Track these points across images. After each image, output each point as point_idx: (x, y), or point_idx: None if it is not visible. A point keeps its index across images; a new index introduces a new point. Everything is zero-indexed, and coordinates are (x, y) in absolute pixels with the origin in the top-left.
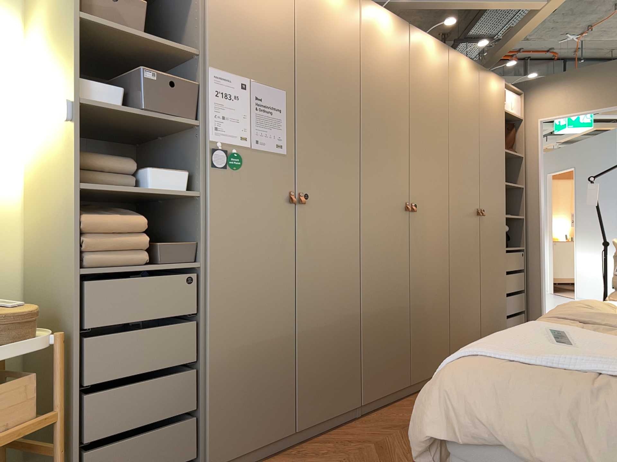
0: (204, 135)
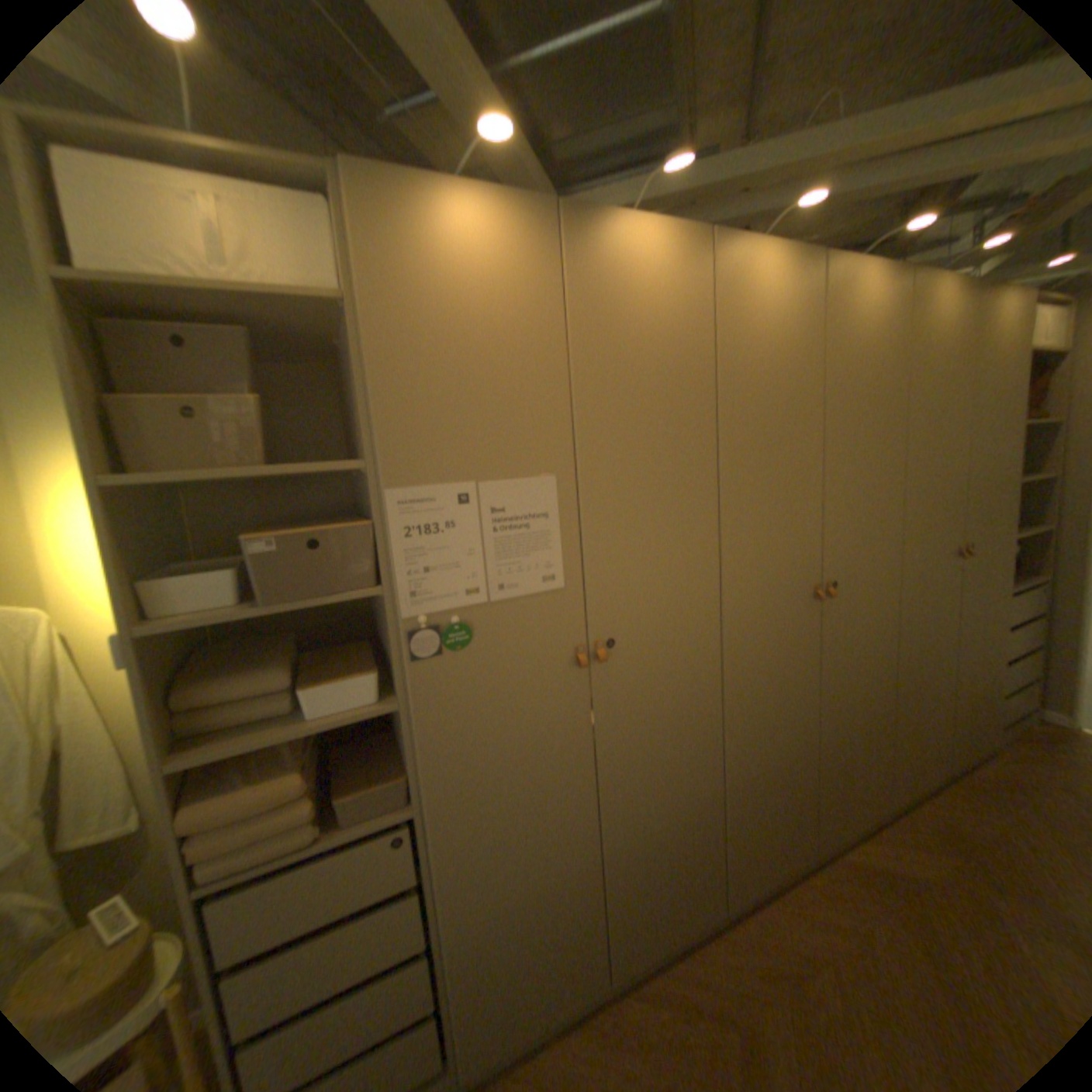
0: (394, 609)
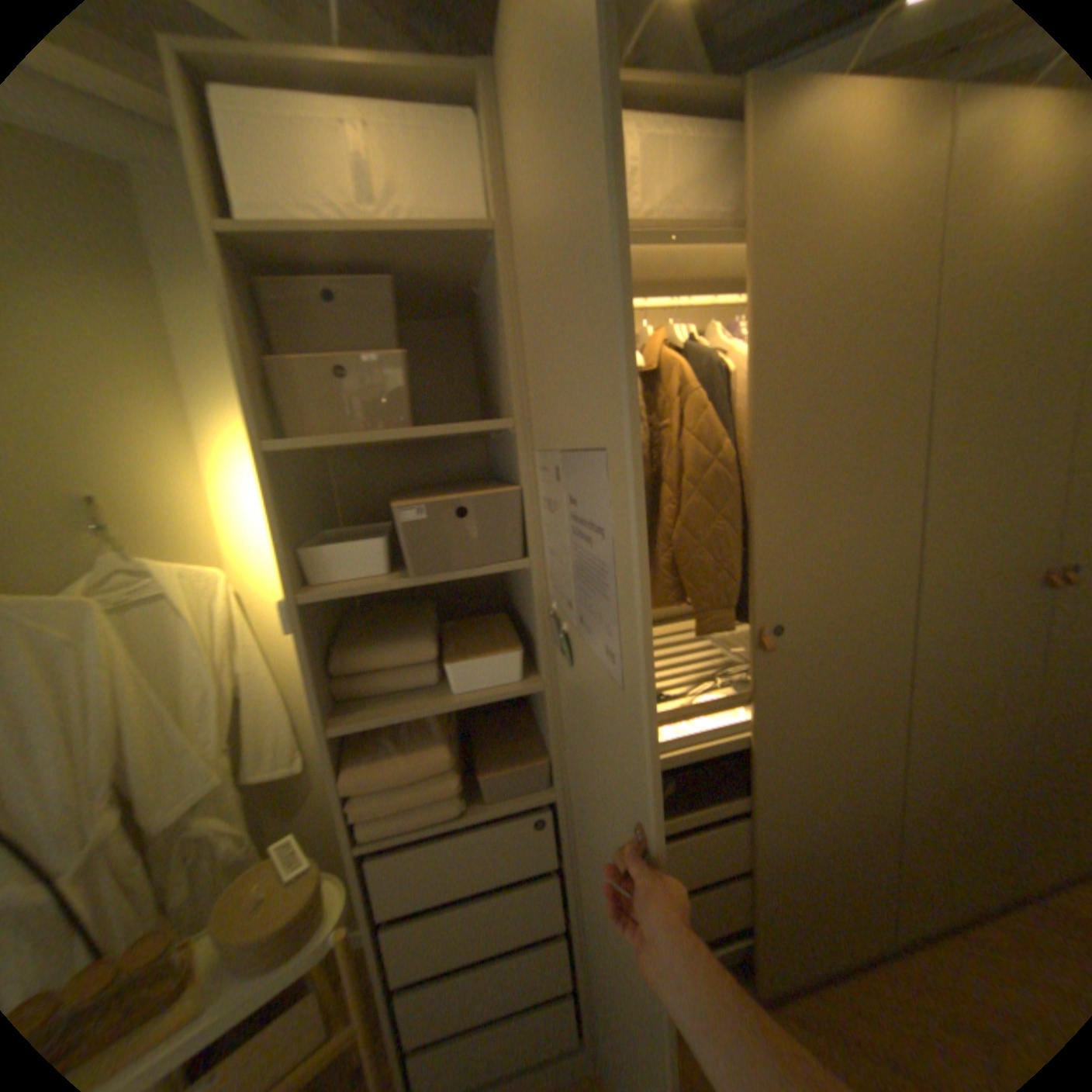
0: (541, 584)
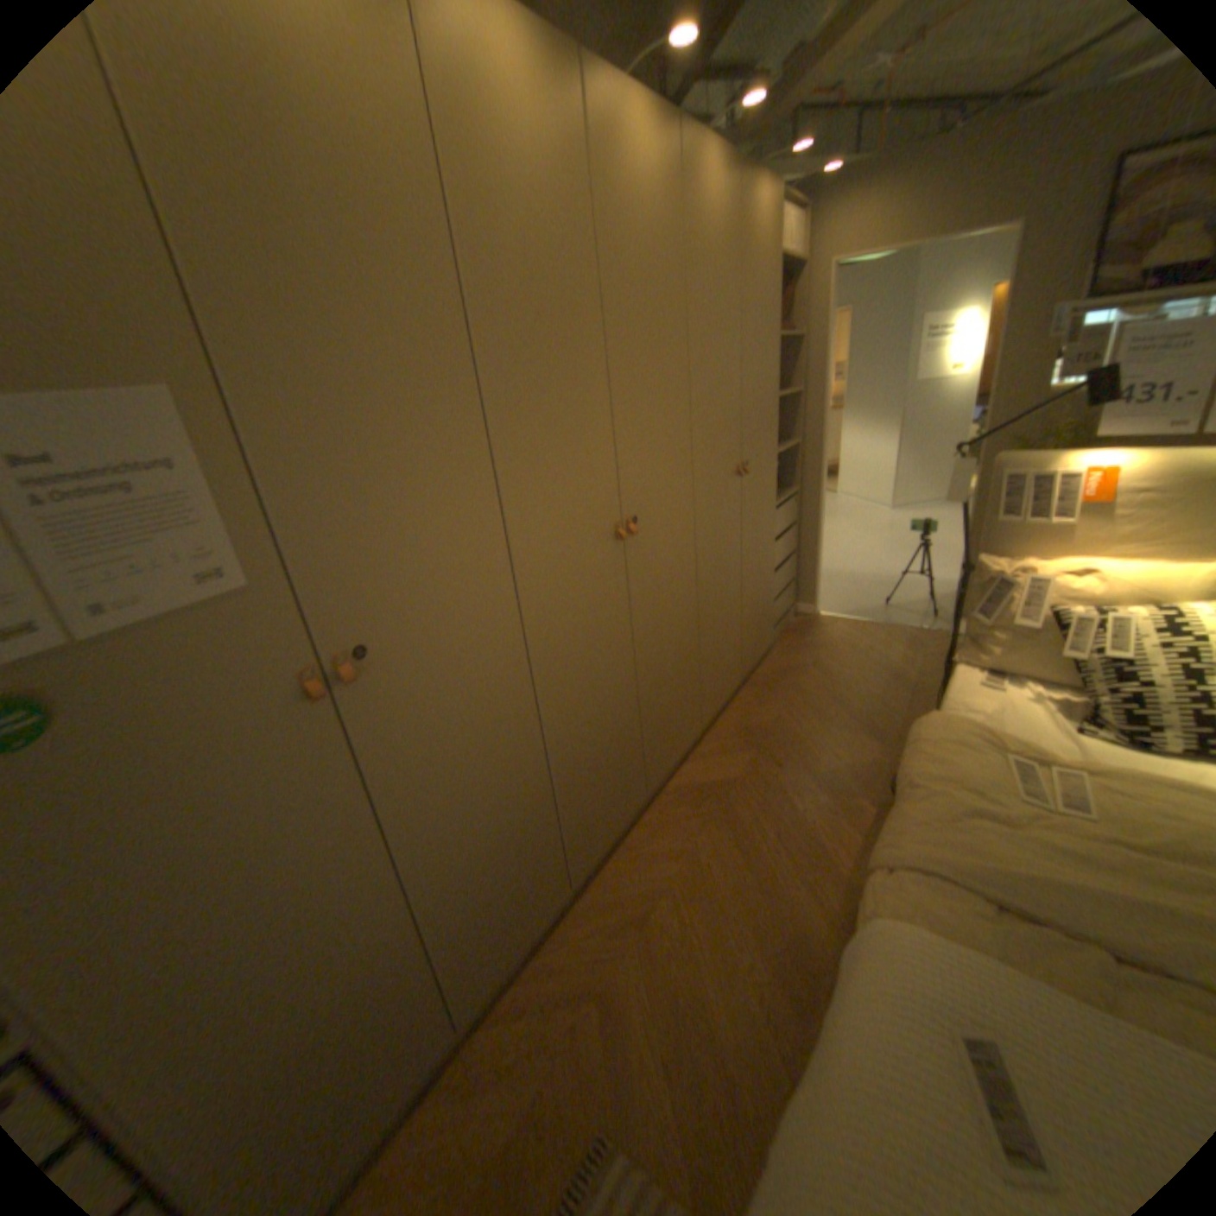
0: None
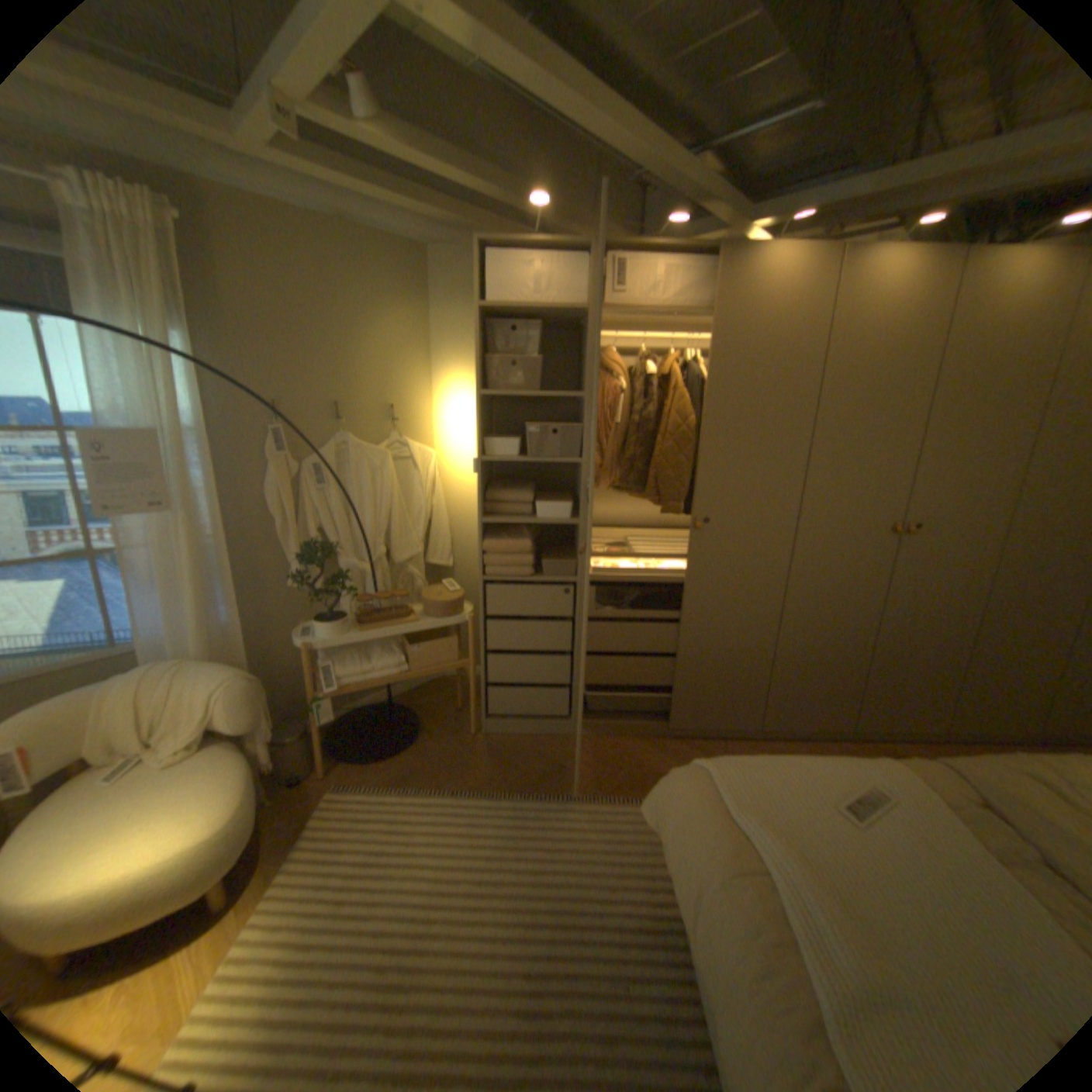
0: (584, 472)
